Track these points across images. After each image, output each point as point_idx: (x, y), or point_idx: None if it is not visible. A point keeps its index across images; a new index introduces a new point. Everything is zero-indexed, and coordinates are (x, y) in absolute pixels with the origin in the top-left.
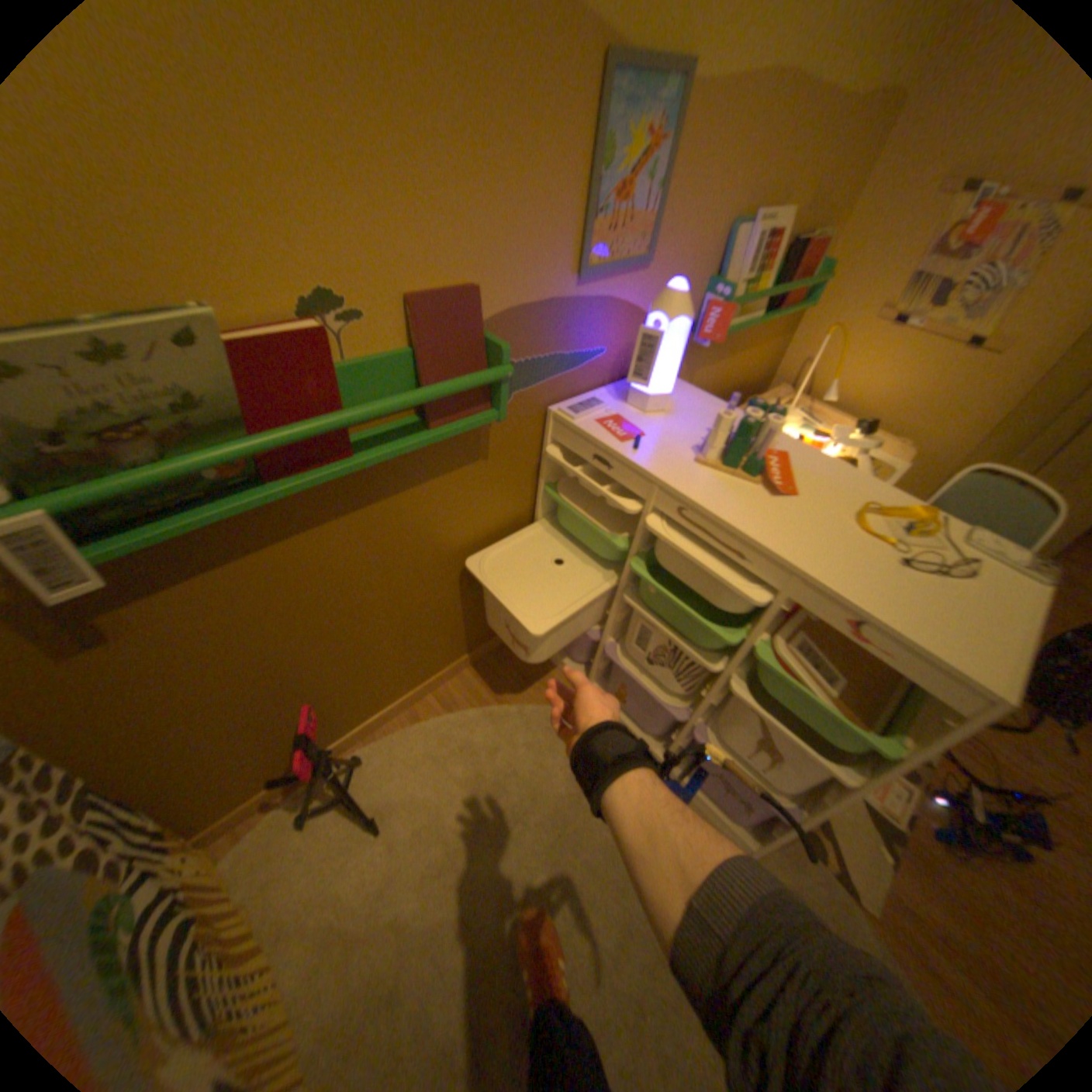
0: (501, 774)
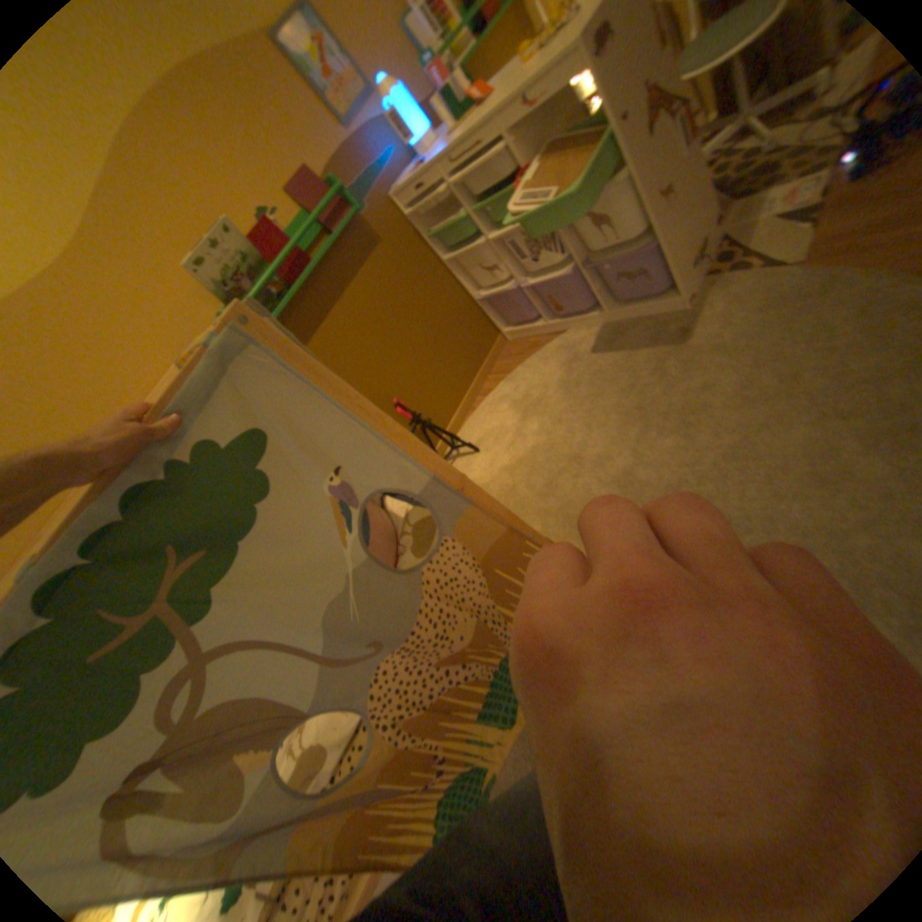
0: (525, 391)
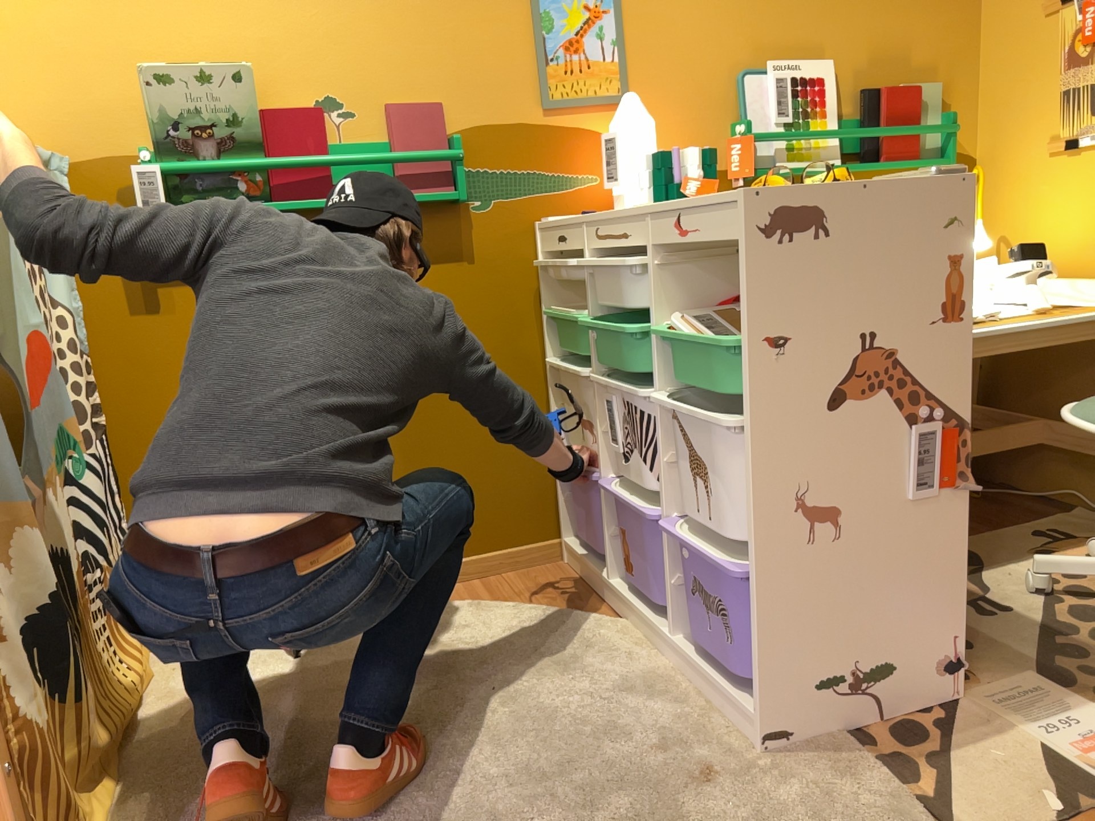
0: (456, 641)
